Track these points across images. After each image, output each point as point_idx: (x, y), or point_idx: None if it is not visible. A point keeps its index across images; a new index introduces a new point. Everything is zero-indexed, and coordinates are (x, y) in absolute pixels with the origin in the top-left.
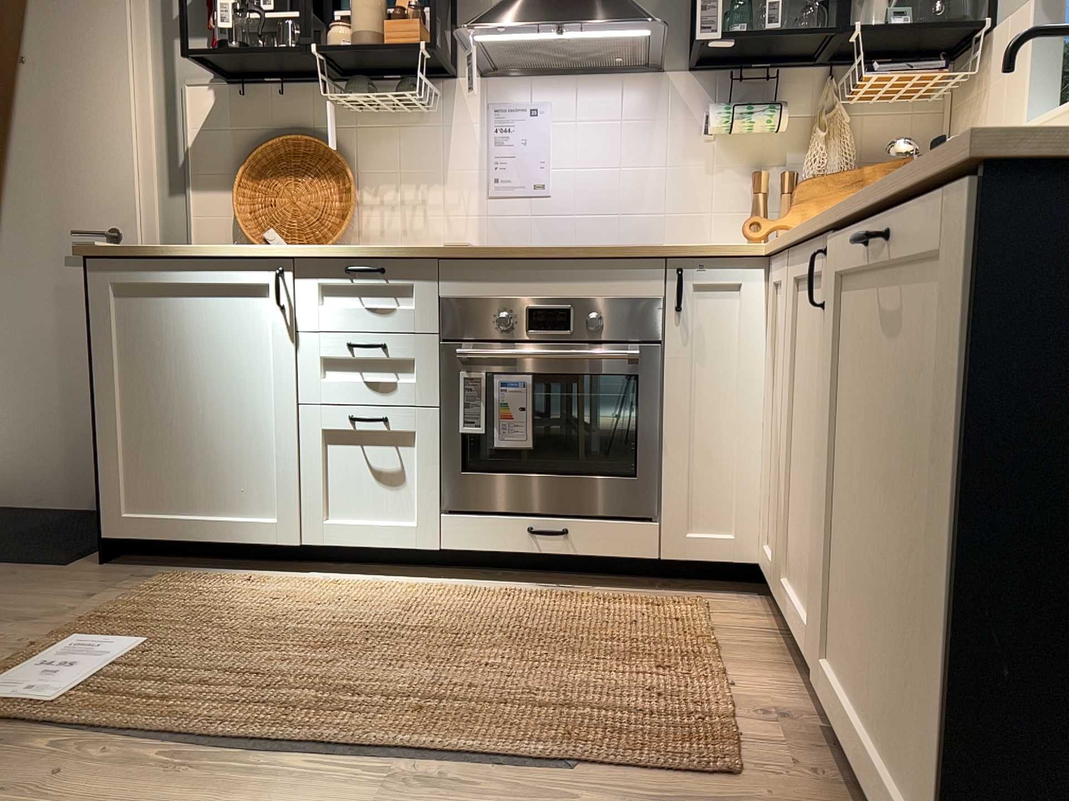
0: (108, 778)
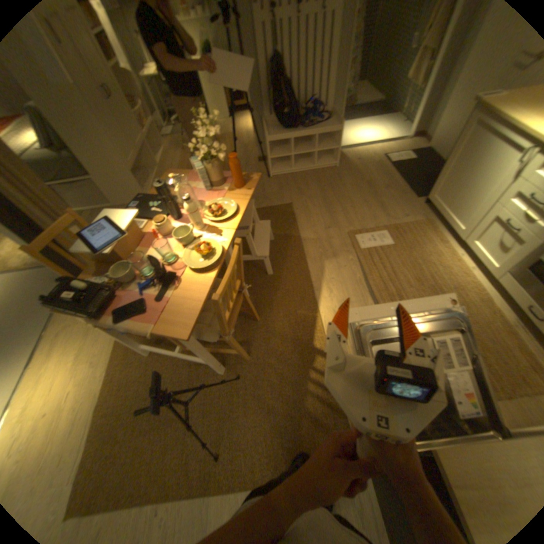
0: (350, 273)
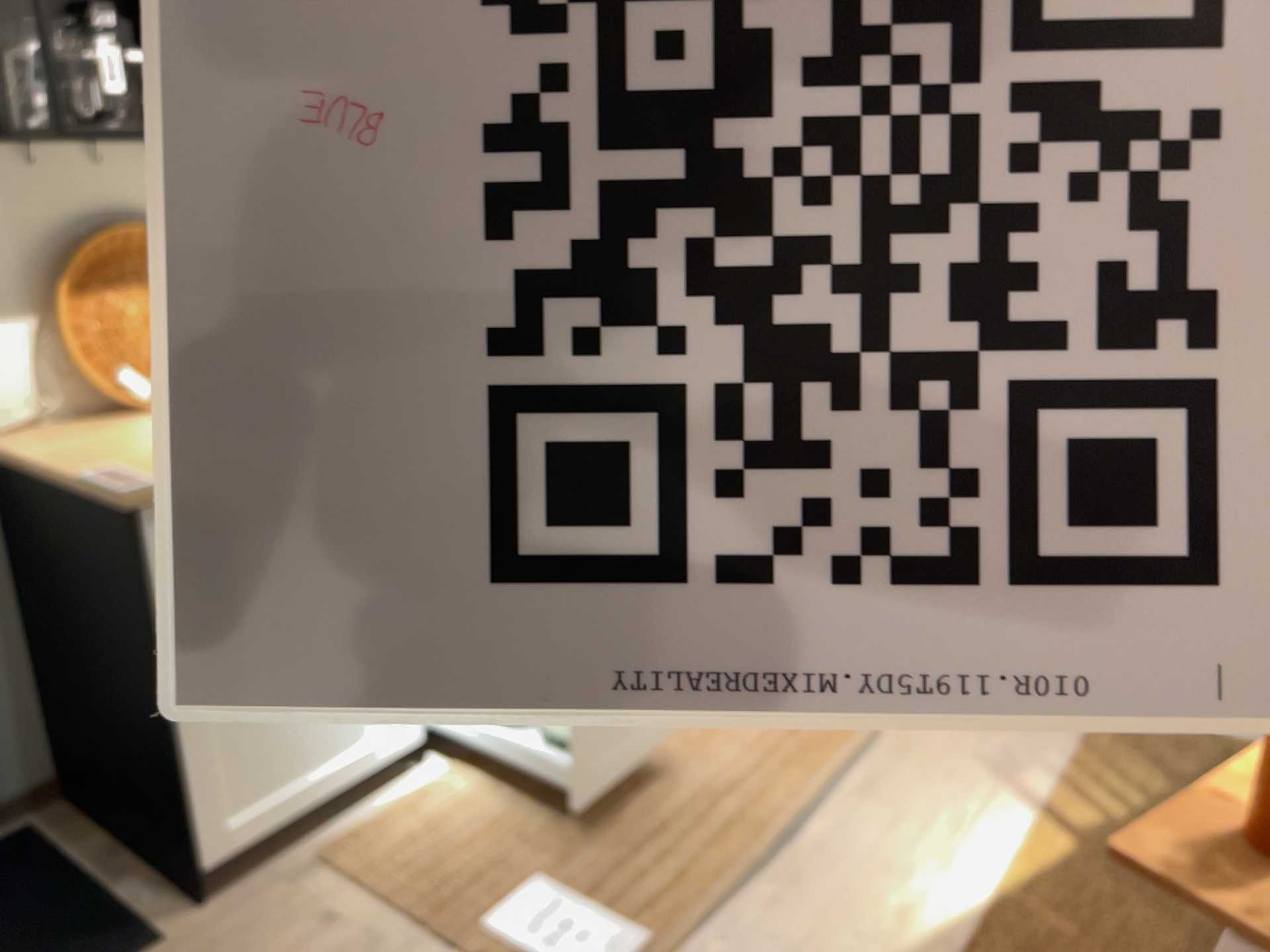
0: (783, 915)
